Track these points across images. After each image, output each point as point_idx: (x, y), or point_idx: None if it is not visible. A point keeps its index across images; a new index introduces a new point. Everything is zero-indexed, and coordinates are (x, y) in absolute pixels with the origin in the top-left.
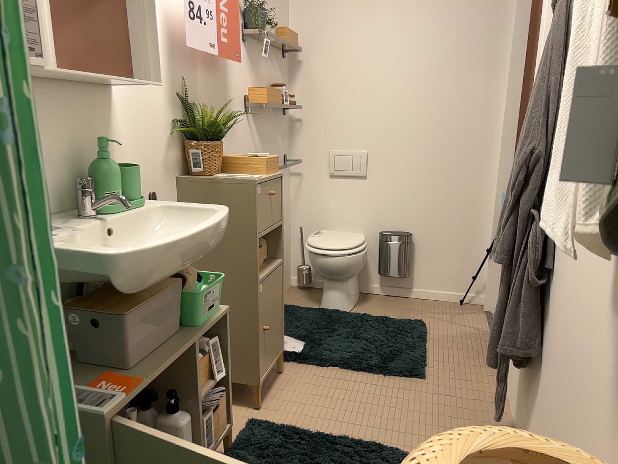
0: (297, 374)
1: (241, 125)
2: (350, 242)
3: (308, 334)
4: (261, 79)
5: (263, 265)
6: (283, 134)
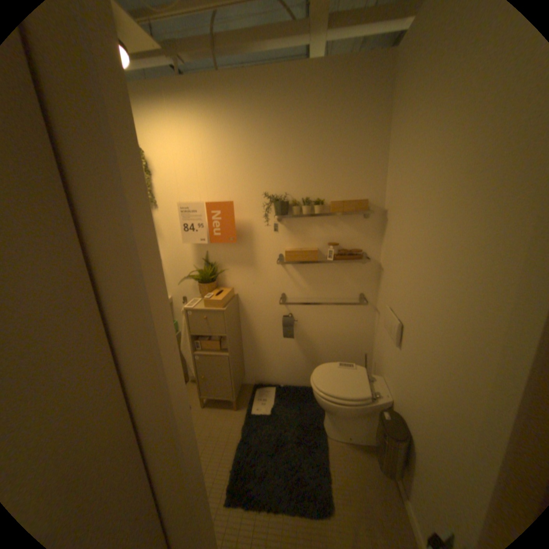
0: (230, 418)
1: (269, 269)
2: (334, 388)
3: (275, 413)
4: (306, 237)
5: (215, 350)
6: (356, 274)
